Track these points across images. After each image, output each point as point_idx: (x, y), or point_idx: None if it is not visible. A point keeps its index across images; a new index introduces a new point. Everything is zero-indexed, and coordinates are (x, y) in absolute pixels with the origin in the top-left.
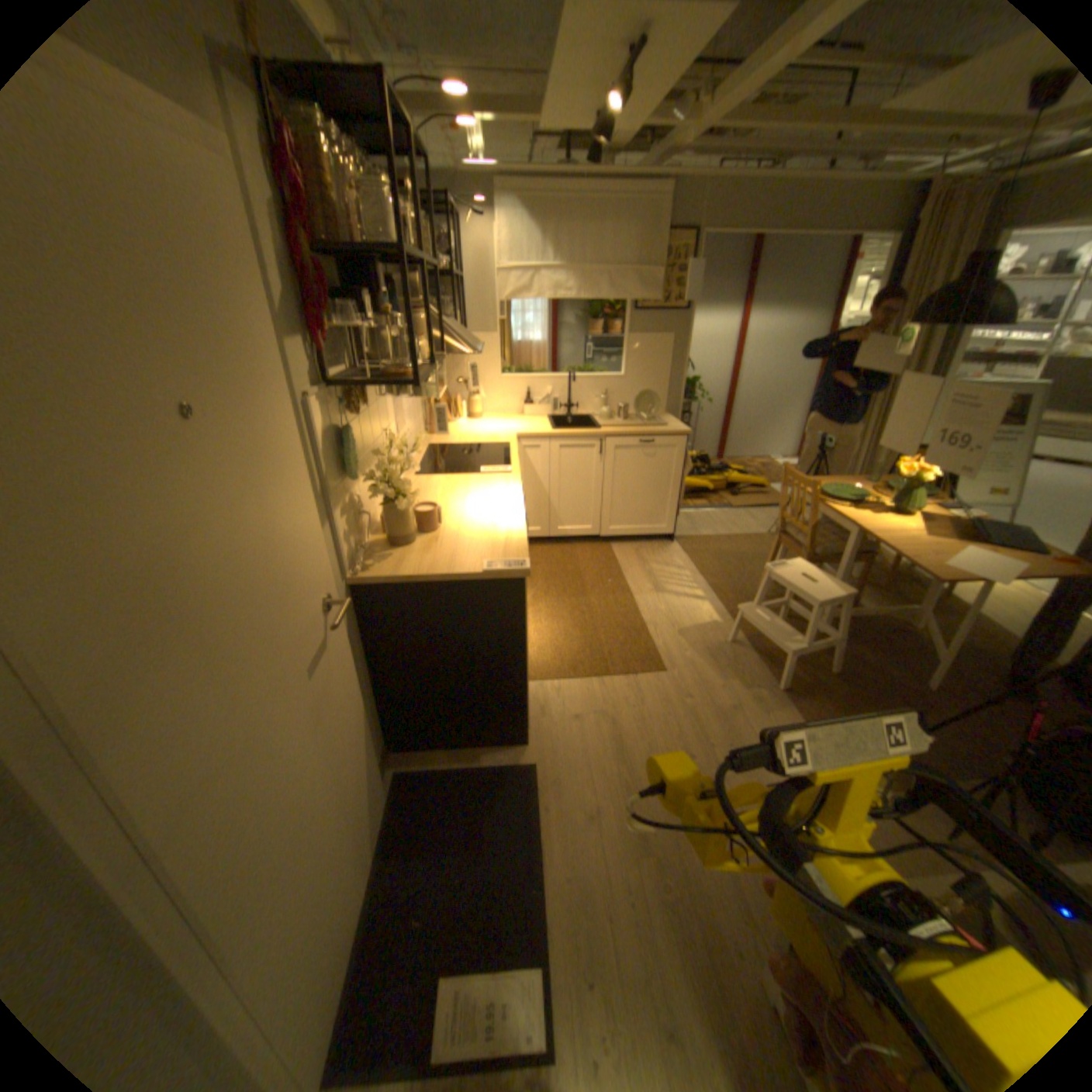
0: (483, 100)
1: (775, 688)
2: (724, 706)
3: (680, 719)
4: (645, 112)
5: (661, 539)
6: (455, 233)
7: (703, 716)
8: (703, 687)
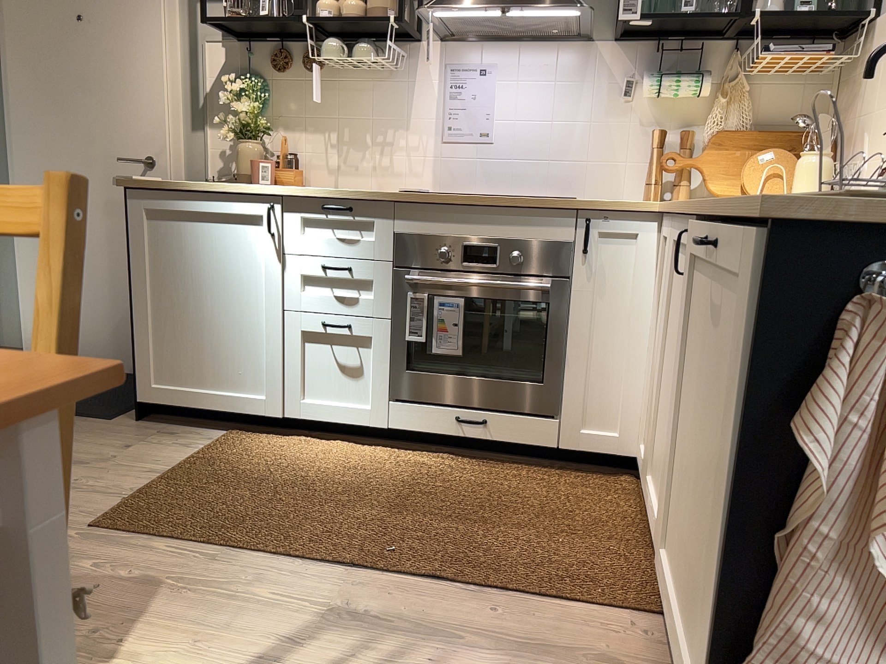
0: None
1: None
2: None
3: None
4: None
5: None
6: None
7: None
8: None
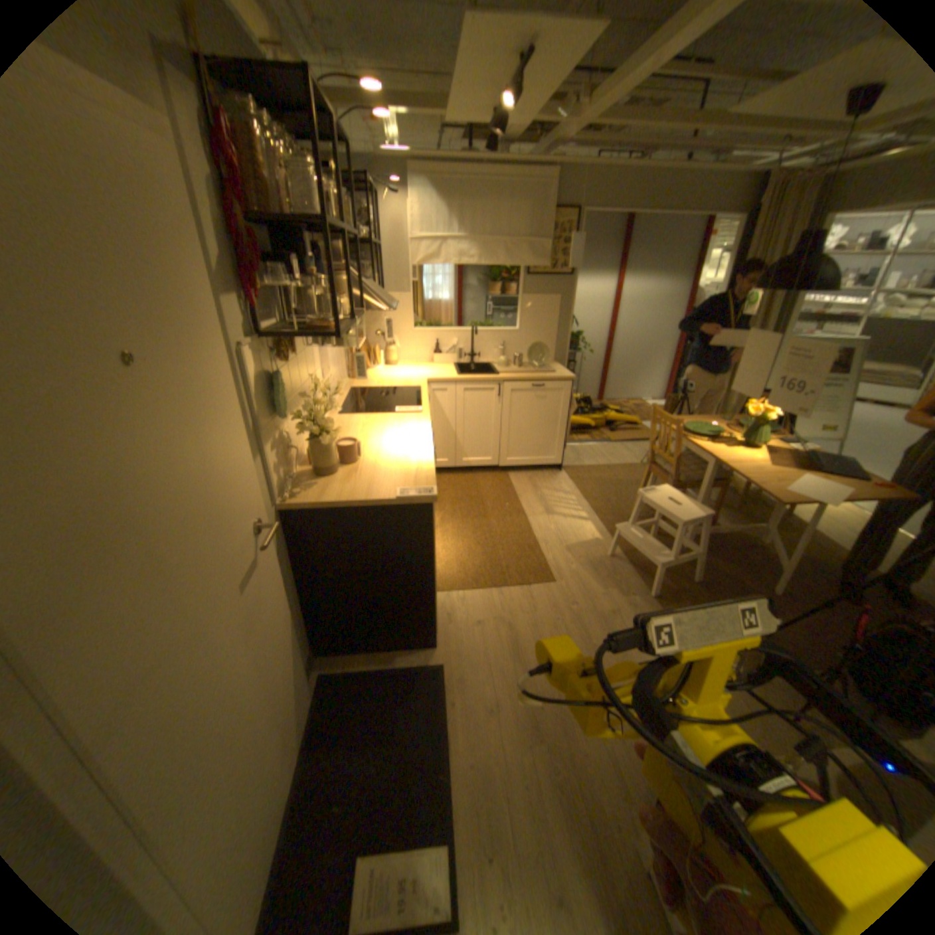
0: (397, 96)
1: (647, 595)
2: (605, 611)
3: (568, 623)
4: (534, 109)
5: (551, 468)
6: (374, 207)
7: (586, 620)
8: (587, 595)
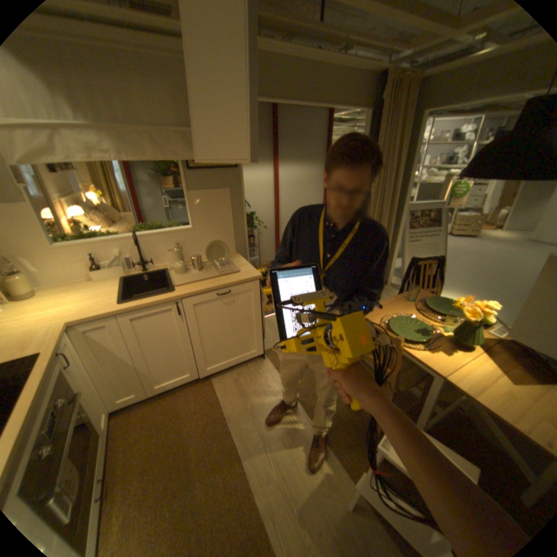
0: None
1: None
2: None
3: None
4: None
5: (254, 357)
6: None
7: None
8: None
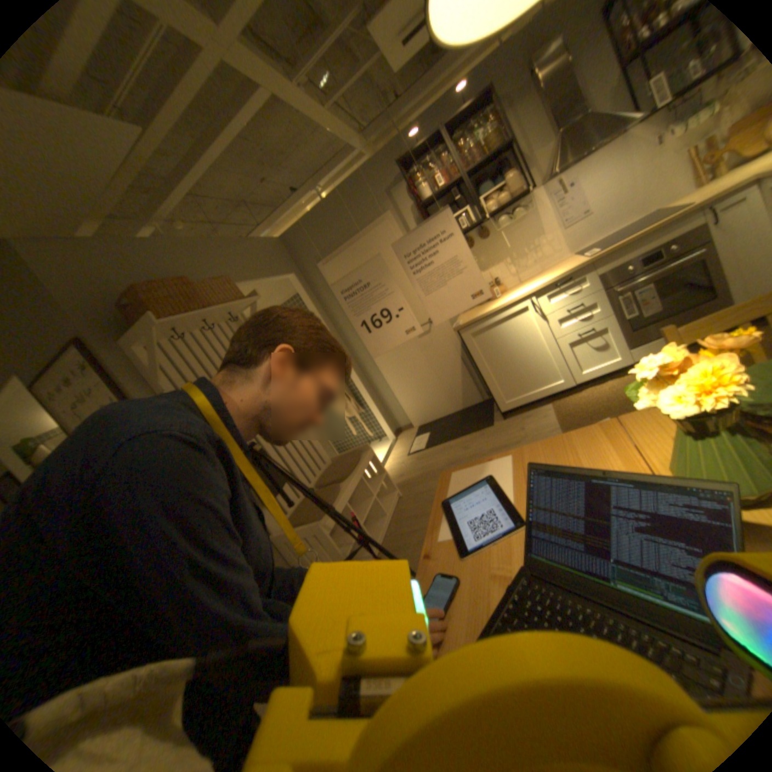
0: None
1: None
2: None
3: None
4: None
5: None
6: None
7: None
8: None
